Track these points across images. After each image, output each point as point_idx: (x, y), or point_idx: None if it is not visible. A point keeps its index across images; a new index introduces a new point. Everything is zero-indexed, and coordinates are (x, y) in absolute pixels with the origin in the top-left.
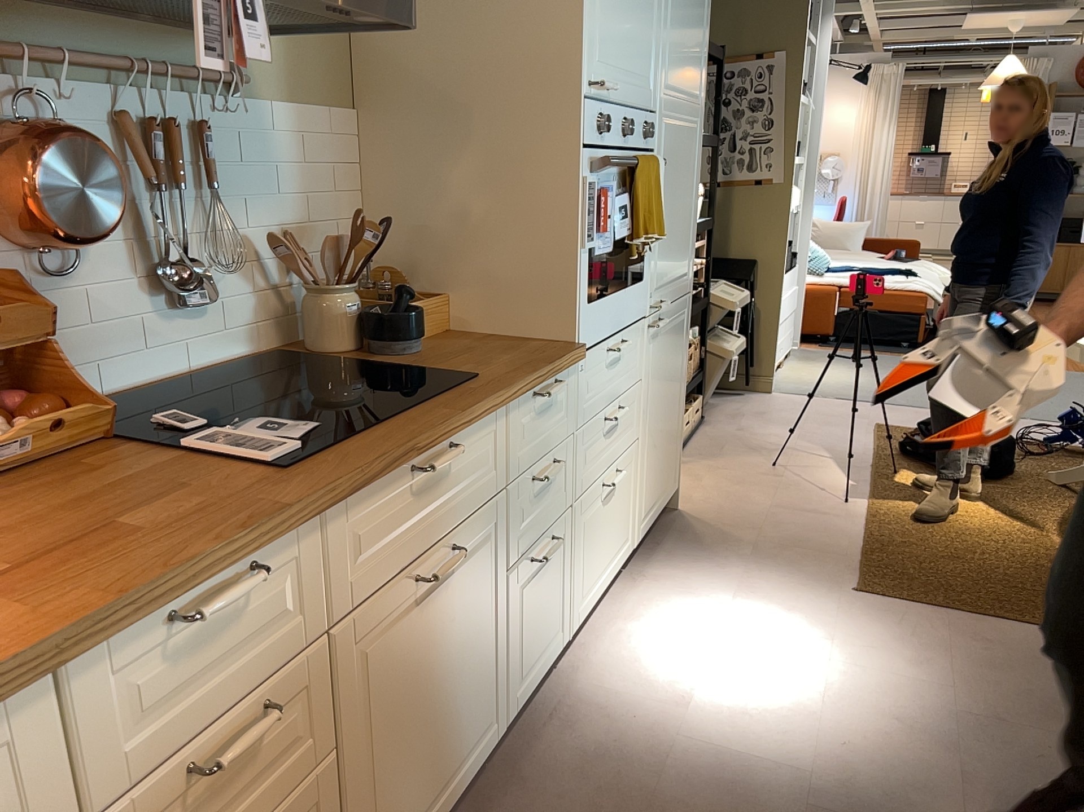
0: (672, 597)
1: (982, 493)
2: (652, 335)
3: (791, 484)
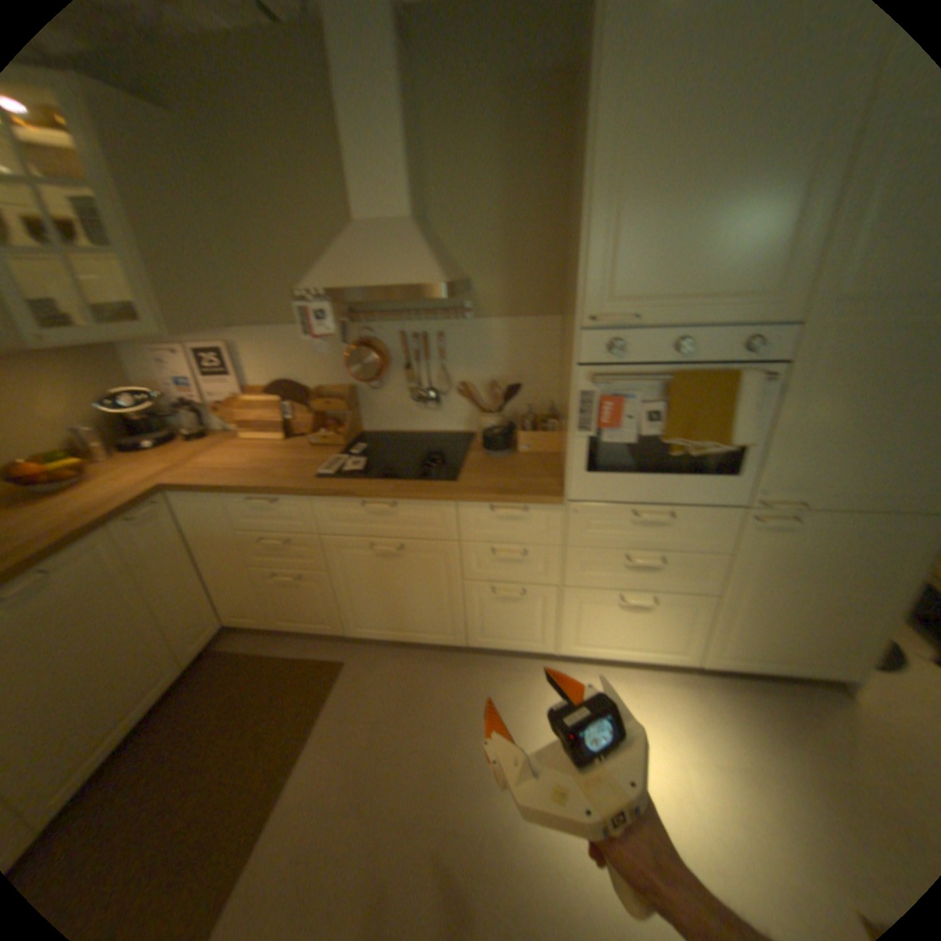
0: (686, 718)
1: None
2: (766, 528)
3: None
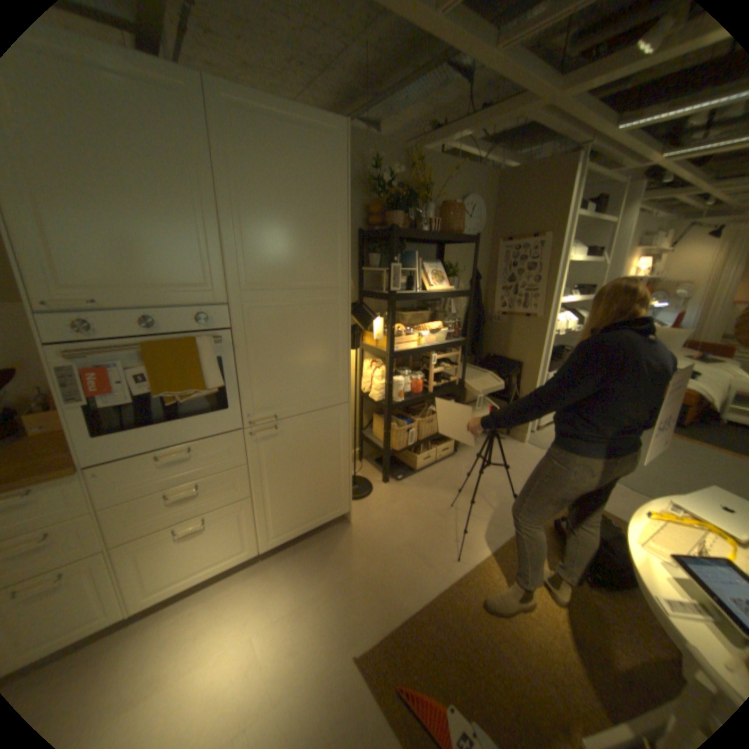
0: (250, 600)
1: (580, 601)
2: (258, 438)
3: (442, 529)
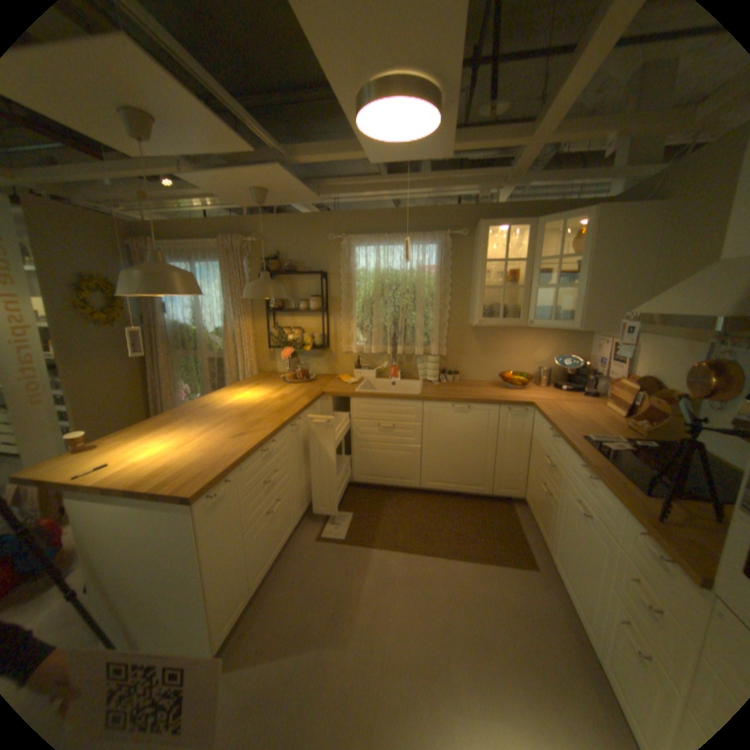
0: None
1: None
2: None
3: None
